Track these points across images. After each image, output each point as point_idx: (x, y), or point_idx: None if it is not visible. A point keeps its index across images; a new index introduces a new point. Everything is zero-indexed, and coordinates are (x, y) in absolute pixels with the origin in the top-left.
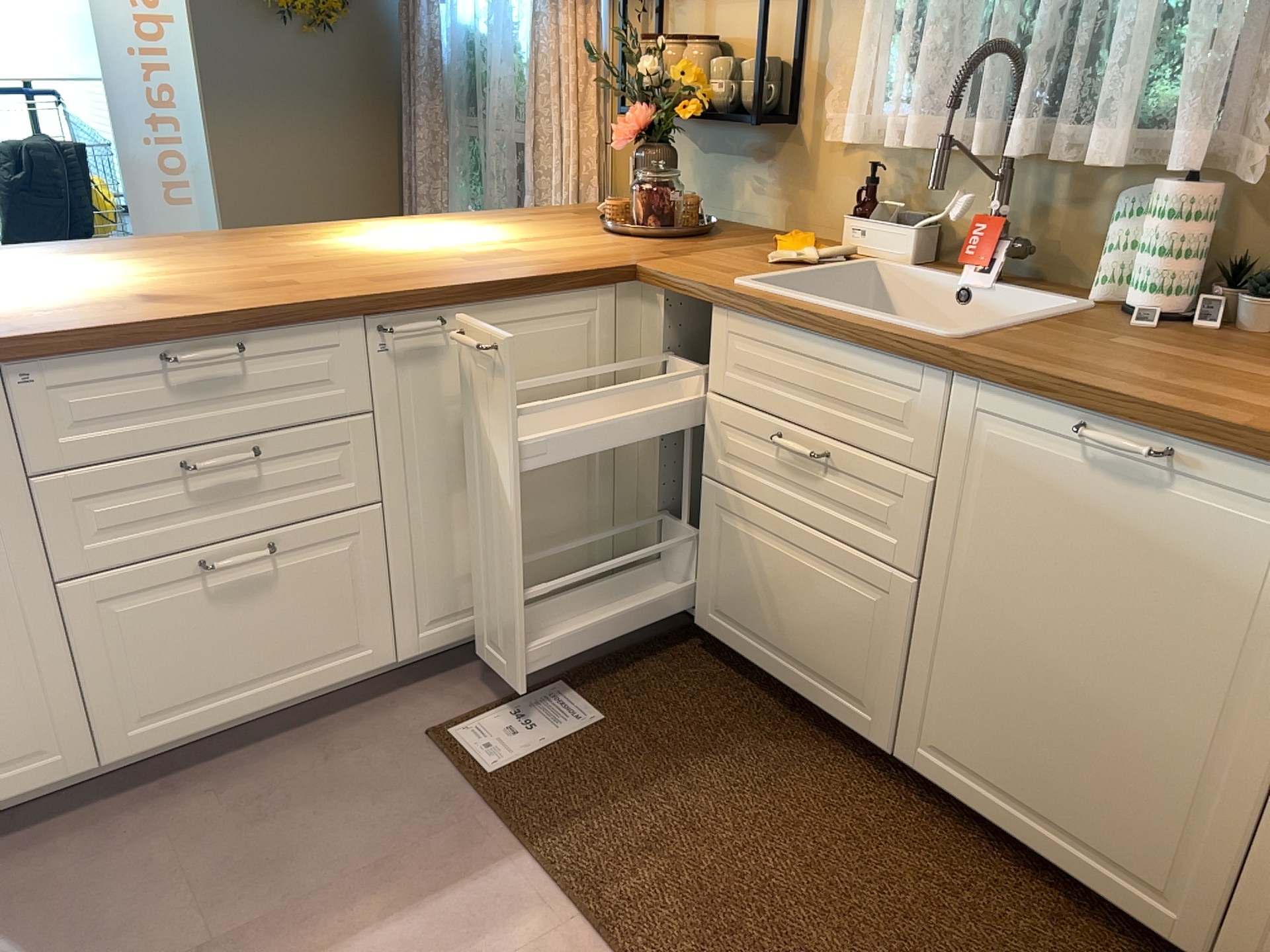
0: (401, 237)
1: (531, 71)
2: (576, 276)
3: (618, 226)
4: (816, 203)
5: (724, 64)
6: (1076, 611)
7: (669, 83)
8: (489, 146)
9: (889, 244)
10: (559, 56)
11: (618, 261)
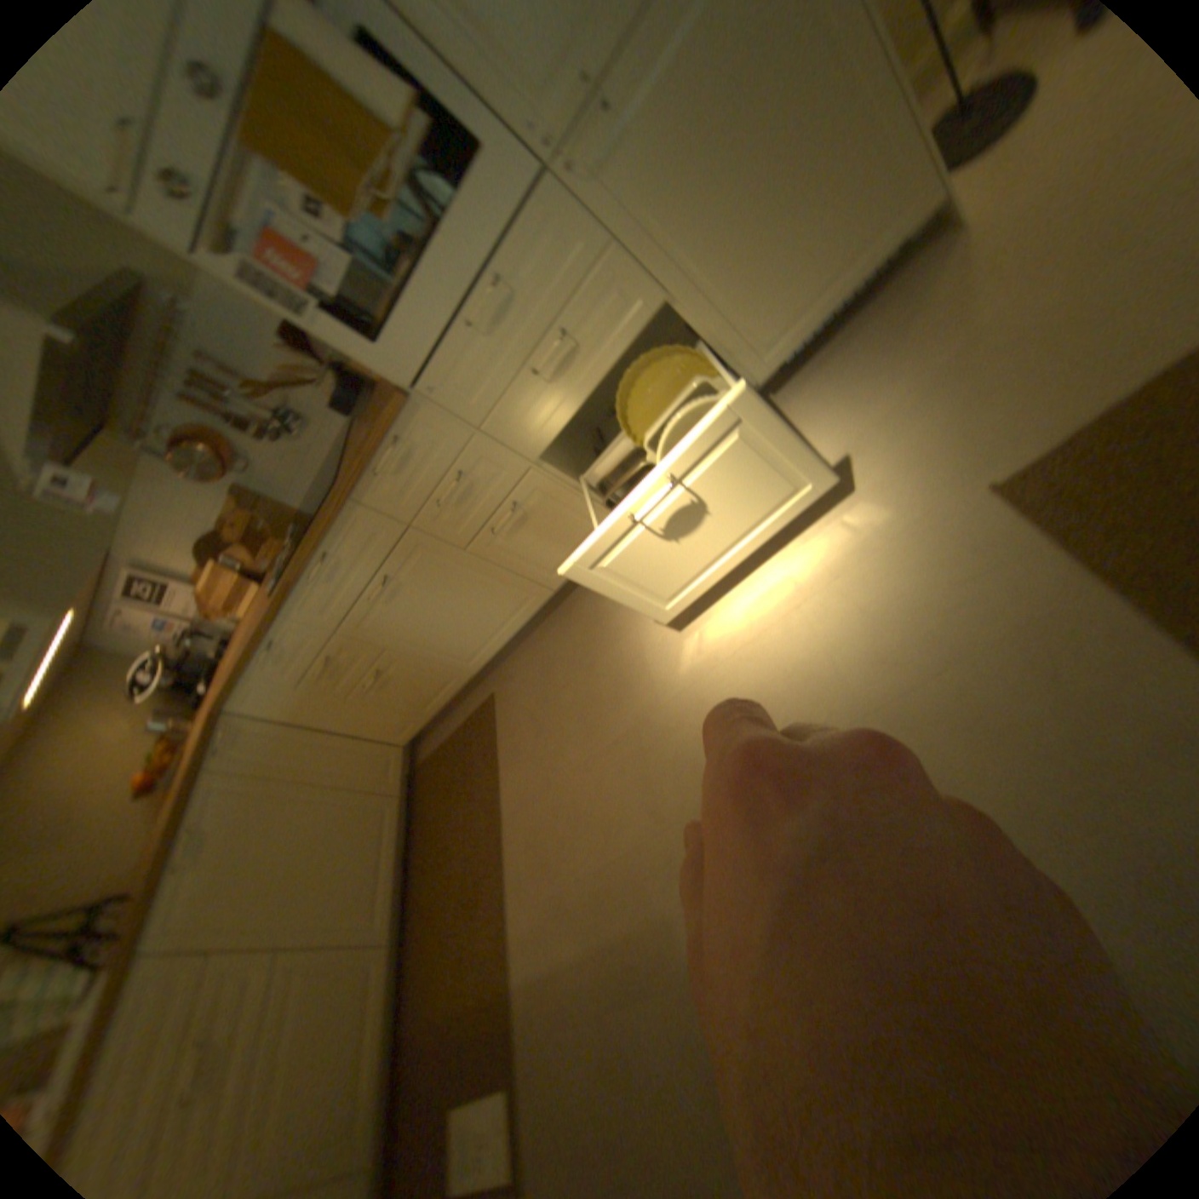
0: None
1: None
2: None
3: None
4: None
5: None
6: (271, 857)
7: None
8: None
9: None
10: None
11: None
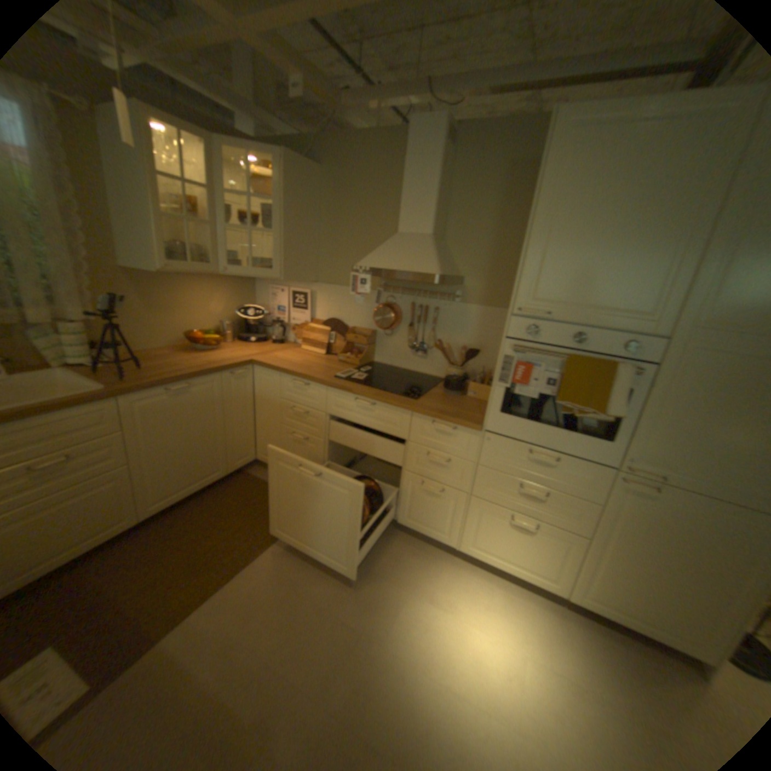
0: None
1: None
2: None
3: None
4: None
5: None
6: (178, 433)
7: None
8: None
9: None
10: None
11: None
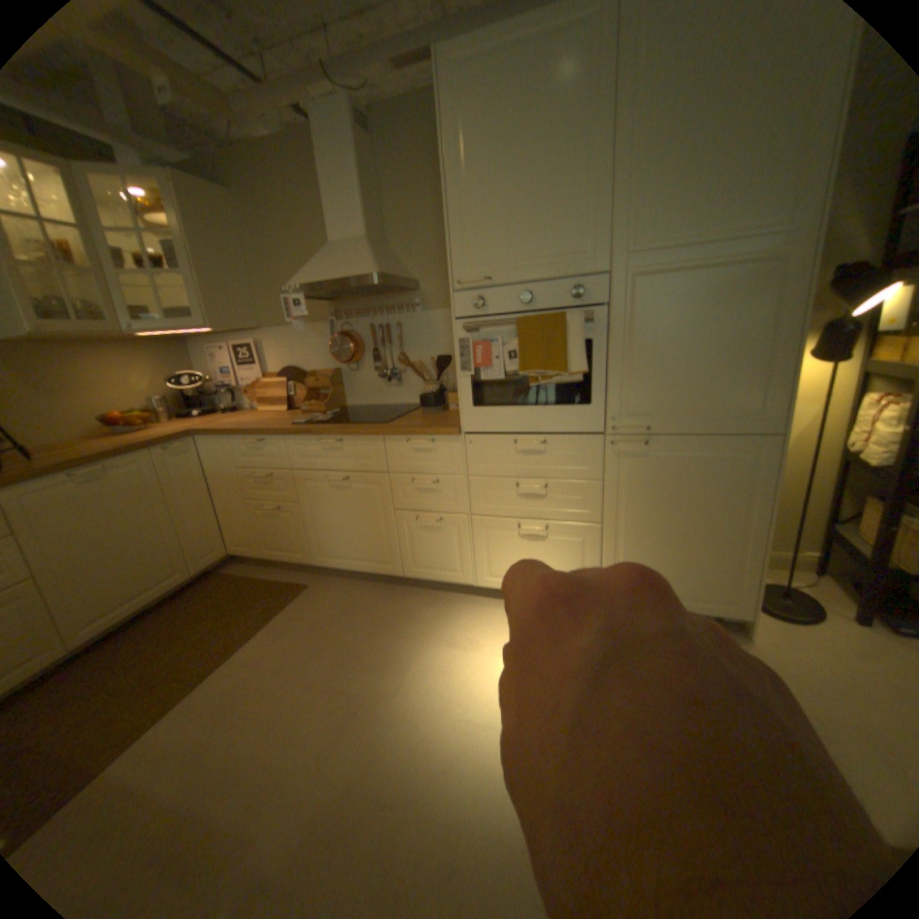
0: None
1: None
2: None
3: None
4: None
5: None
6: (103, 528)
7: None
8: None
9: None
10: None
11: None
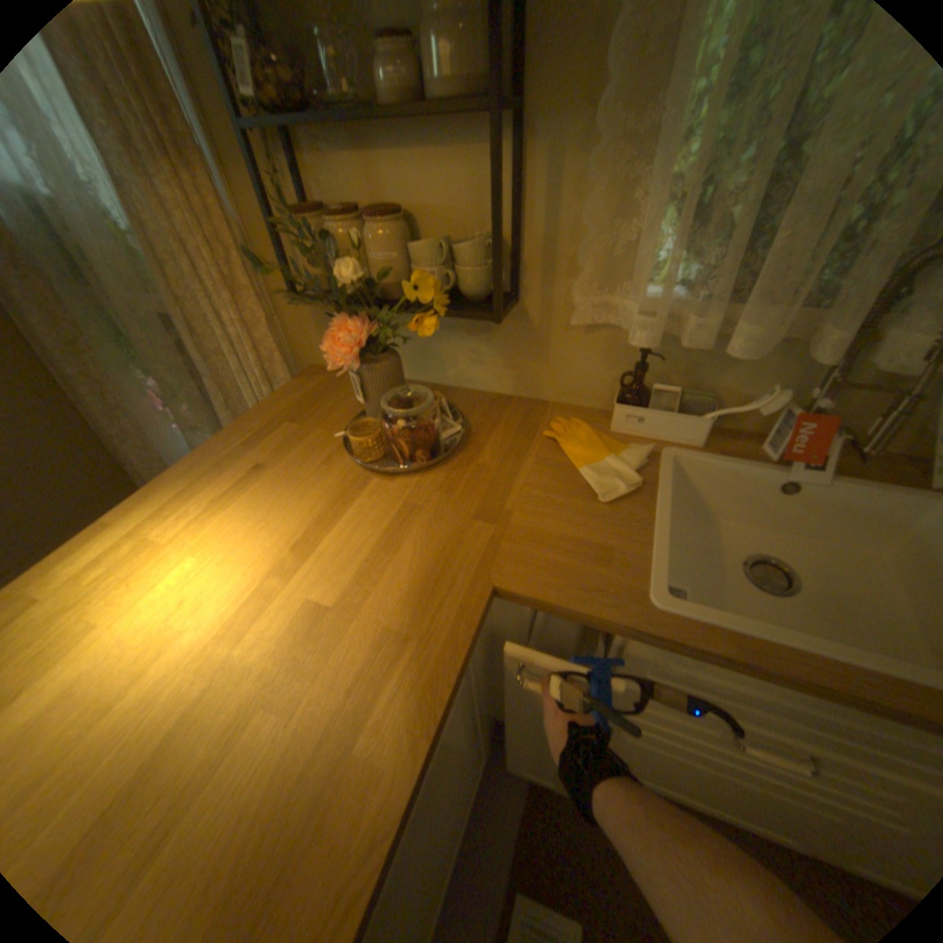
0: (115, 630)
1: (143, 245)
2: (460, 675)
3: (383, 464)
4: (553, 371)
5: (433, 241)
6: None
7: (376, 279)
8: (128, 323)
9: (680, 428)
10: (176, 229)
11: (470, 586)
